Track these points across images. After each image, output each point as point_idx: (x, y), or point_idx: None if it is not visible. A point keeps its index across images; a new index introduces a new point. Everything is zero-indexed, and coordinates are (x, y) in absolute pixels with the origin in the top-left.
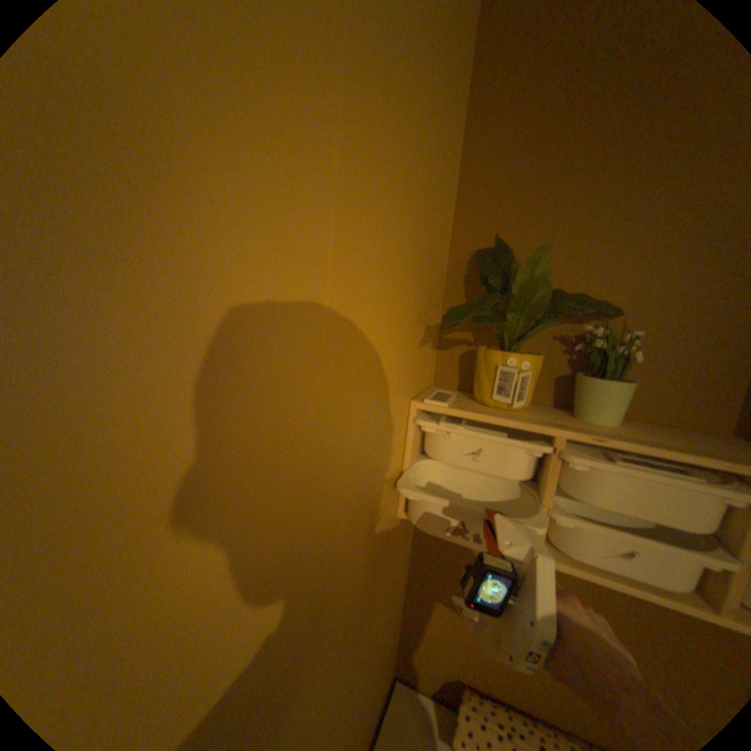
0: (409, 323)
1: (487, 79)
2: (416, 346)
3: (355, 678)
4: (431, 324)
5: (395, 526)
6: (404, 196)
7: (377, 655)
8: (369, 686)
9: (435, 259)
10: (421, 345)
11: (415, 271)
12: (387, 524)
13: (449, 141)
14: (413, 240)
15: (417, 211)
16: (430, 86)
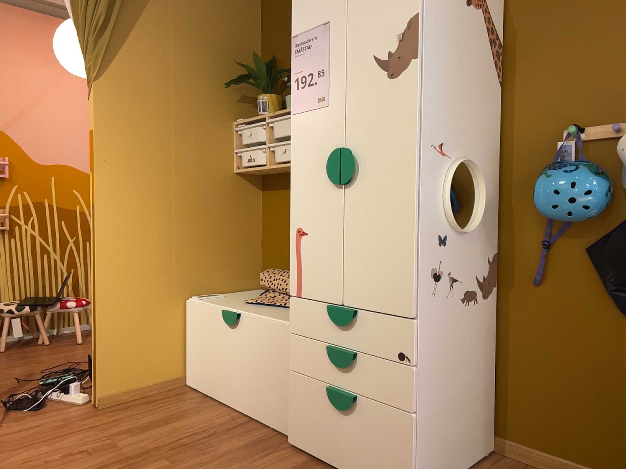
0: (222, 90)
1: (265, 1)
2: (232, 101)
3: (207, 218)
4: (247, 96)
5: (232, 177)
6: (207, 51)
7: (228, 235)
8: (222, 244)
9: (242, 70)
10: (238, 102)
11: (222, 73)
12: (222, 167)
13: (242, 29)
14: (217, 63)
15: (217, 55)
16: (217, 20)
